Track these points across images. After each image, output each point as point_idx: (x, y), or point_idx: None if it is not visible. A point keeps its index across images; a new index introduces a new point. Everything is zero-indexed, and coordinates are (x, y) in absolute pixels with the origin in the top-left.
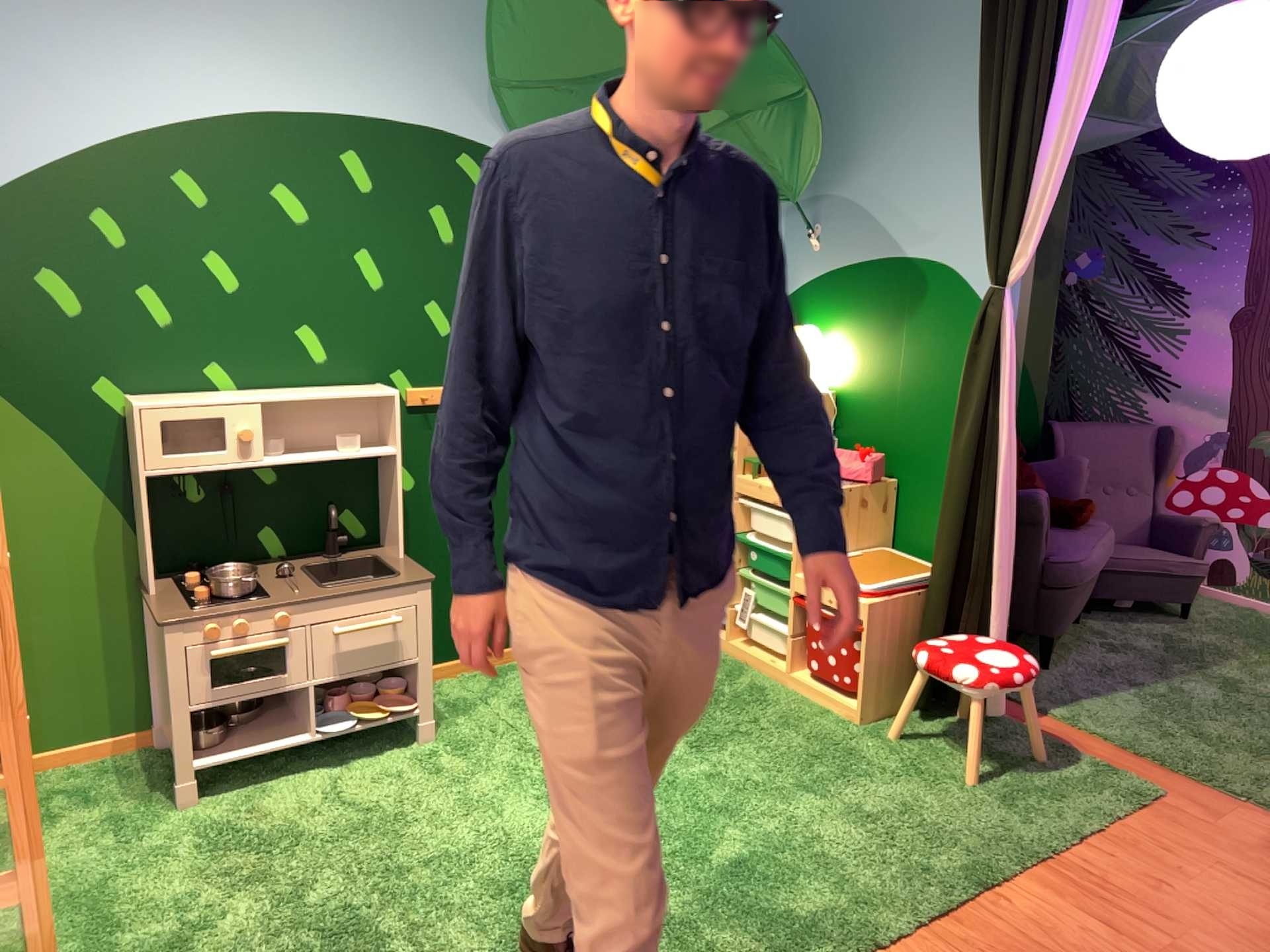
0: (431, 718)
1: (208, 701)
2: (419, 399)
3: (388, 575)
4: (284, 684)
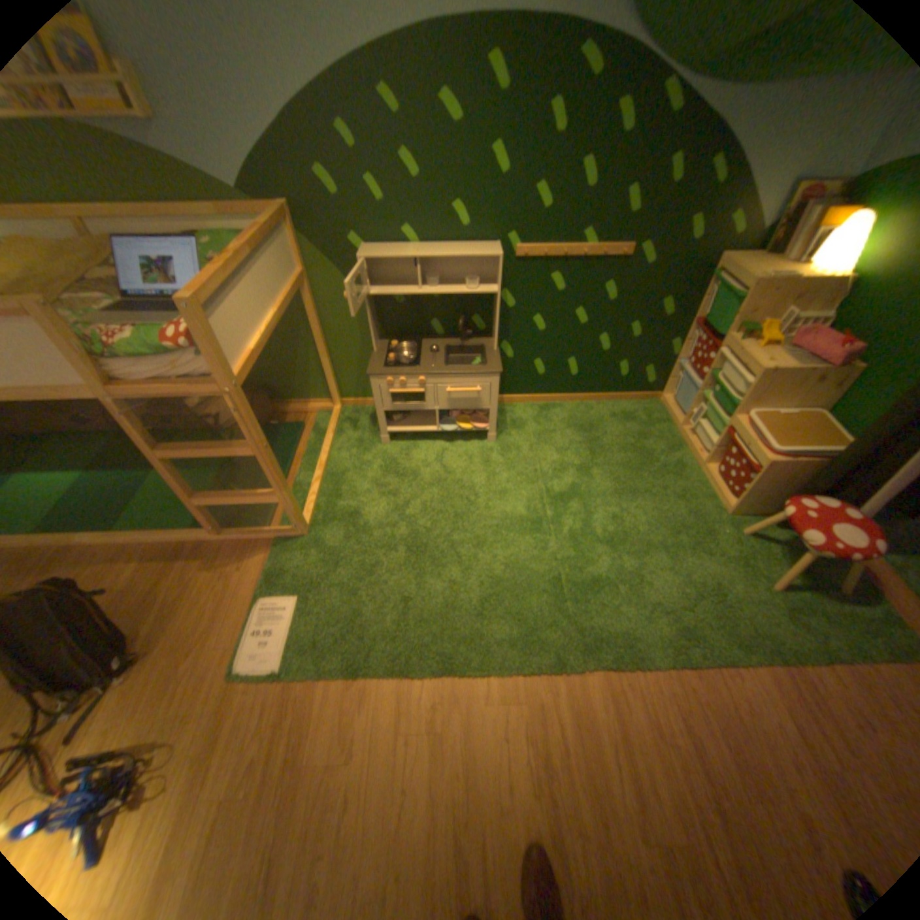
0: (493, 433)
1: (390, 409)
2: (522, 254)
3: (484, 361)
4: (423, 408)
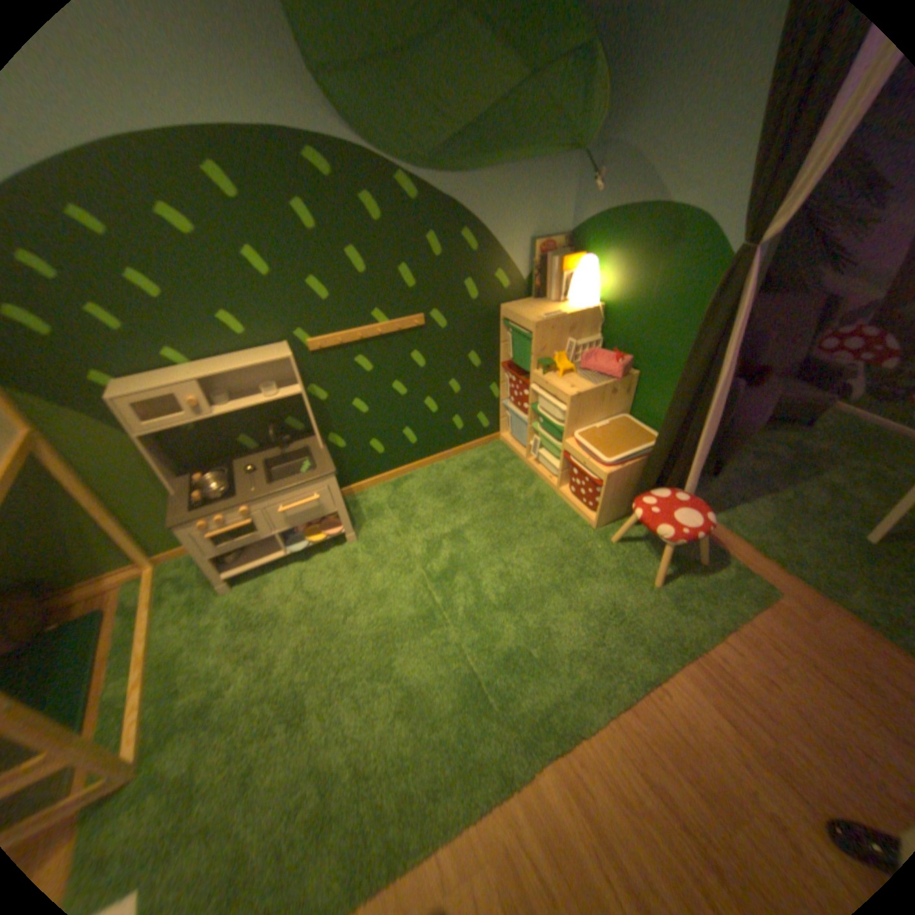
0: (352, 532)
1: (217, 553)
2: (317, 347)
3: (313, 462)
4: (259, 537)
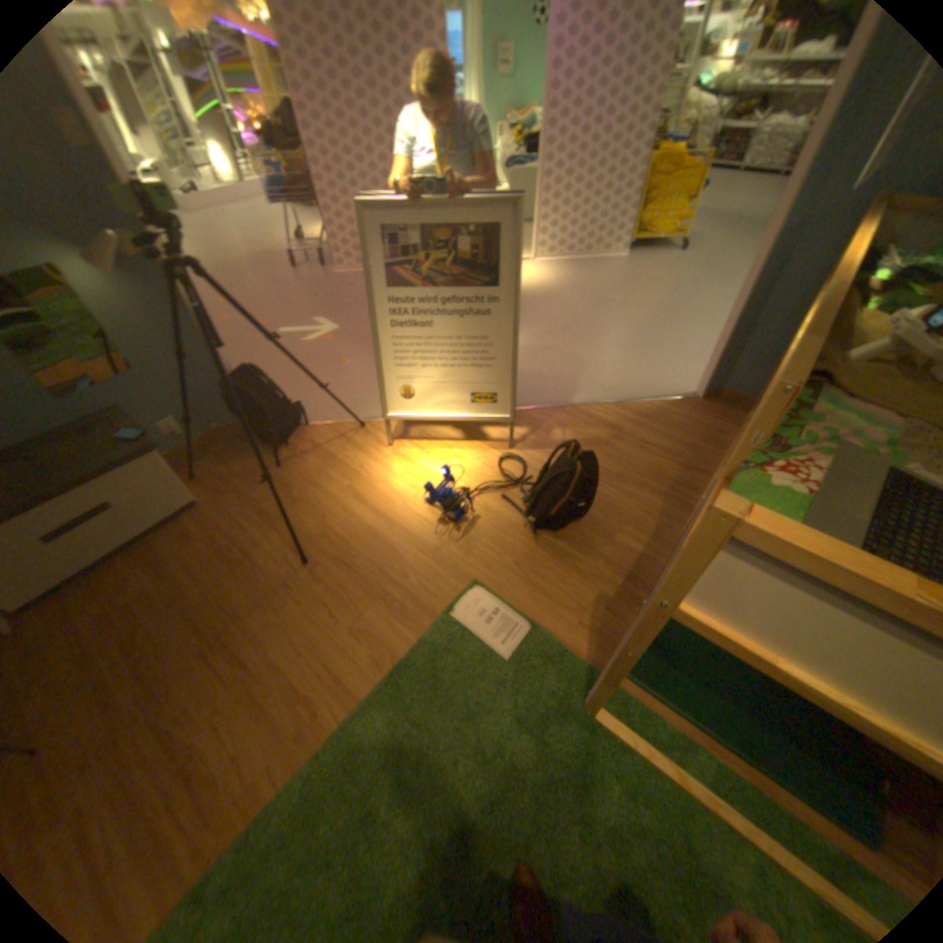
0: None
1: None
2: None
3: None
4: None
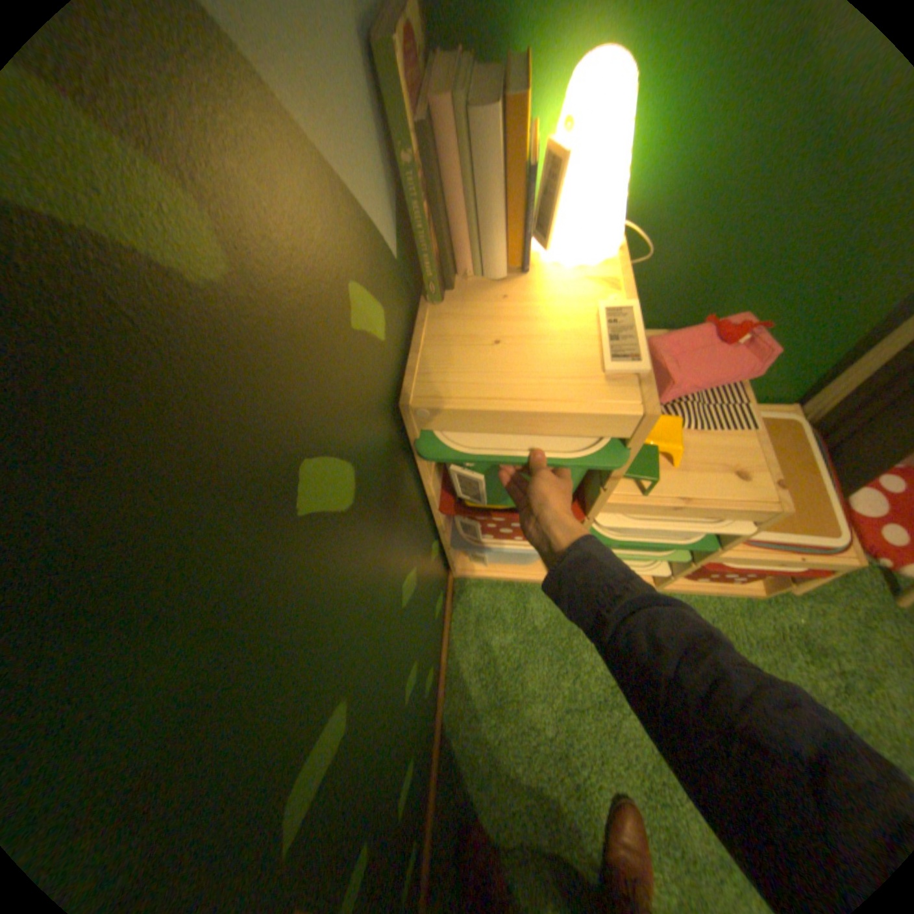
0: None
1: None
2: None
3: None
4: None
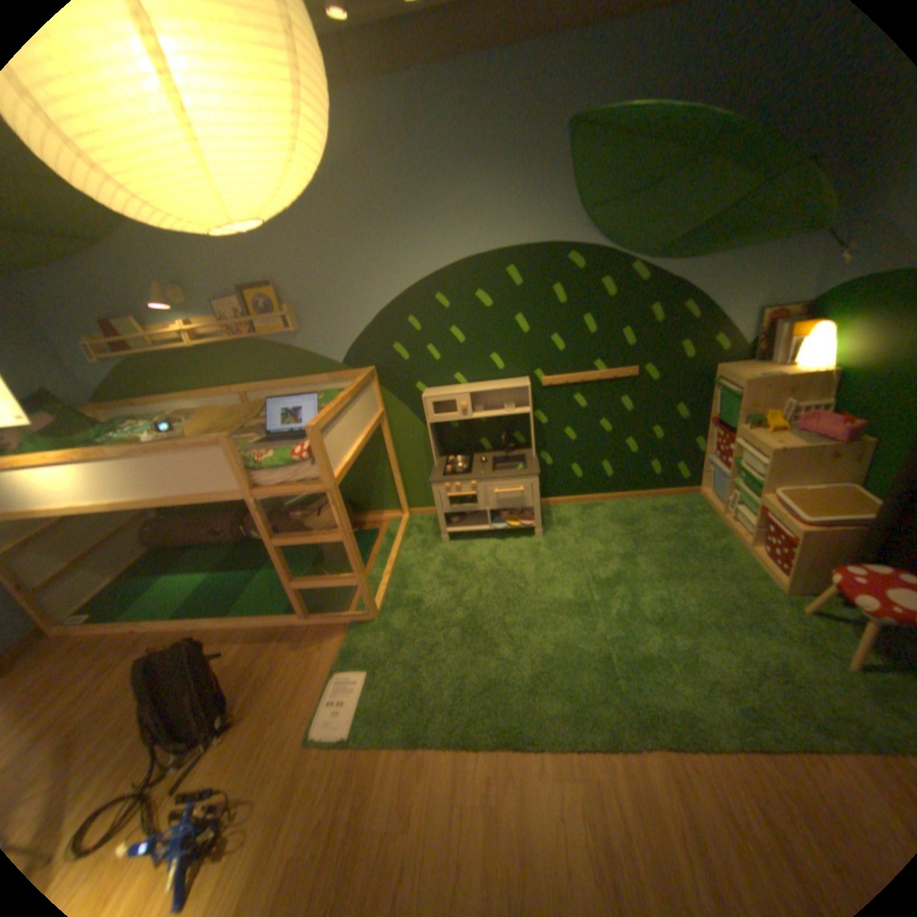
0: (540, 529)
1: (448, 511)
2: (547, 384)
3: (524, 466)
4: (476, 508)
